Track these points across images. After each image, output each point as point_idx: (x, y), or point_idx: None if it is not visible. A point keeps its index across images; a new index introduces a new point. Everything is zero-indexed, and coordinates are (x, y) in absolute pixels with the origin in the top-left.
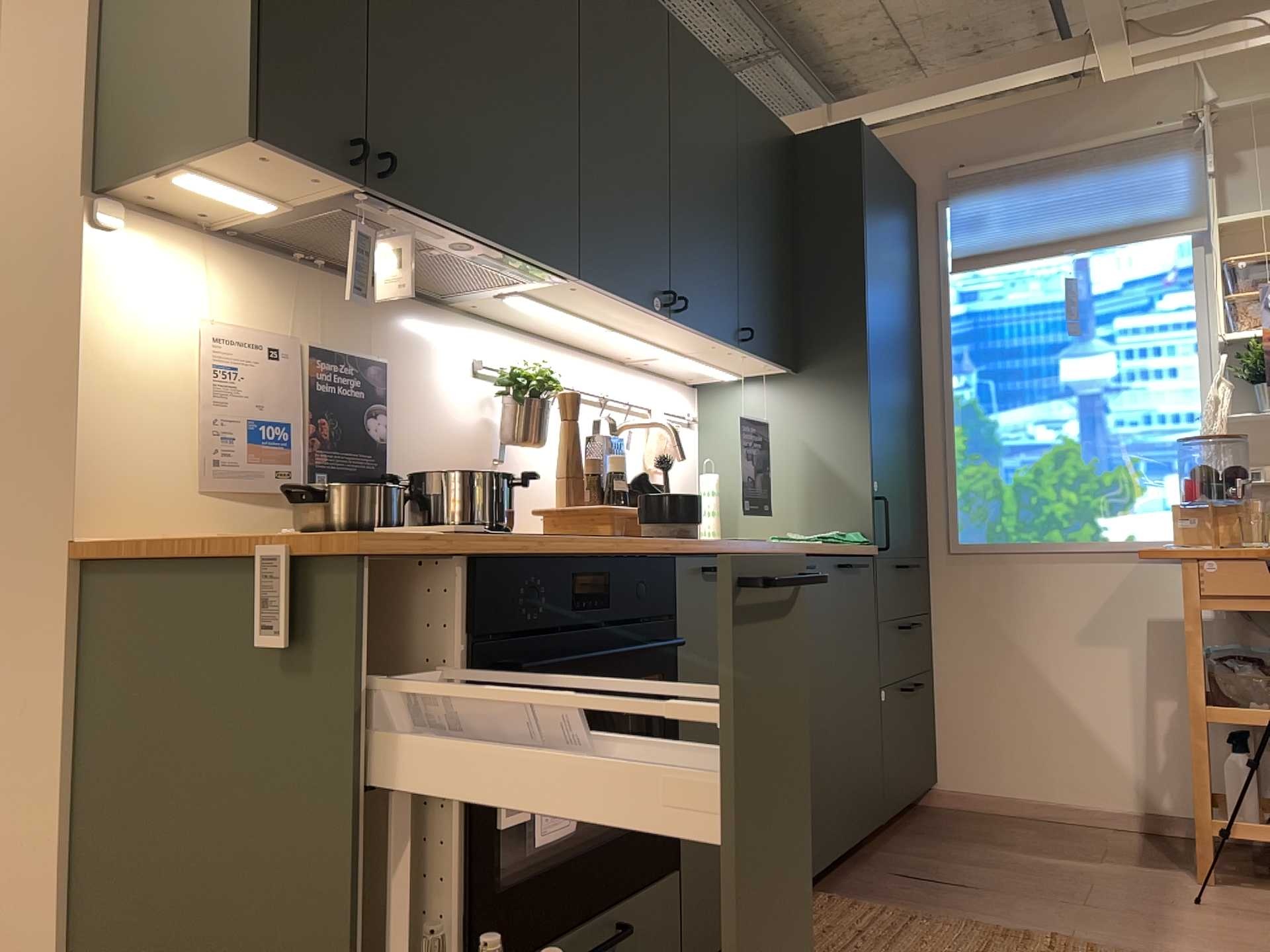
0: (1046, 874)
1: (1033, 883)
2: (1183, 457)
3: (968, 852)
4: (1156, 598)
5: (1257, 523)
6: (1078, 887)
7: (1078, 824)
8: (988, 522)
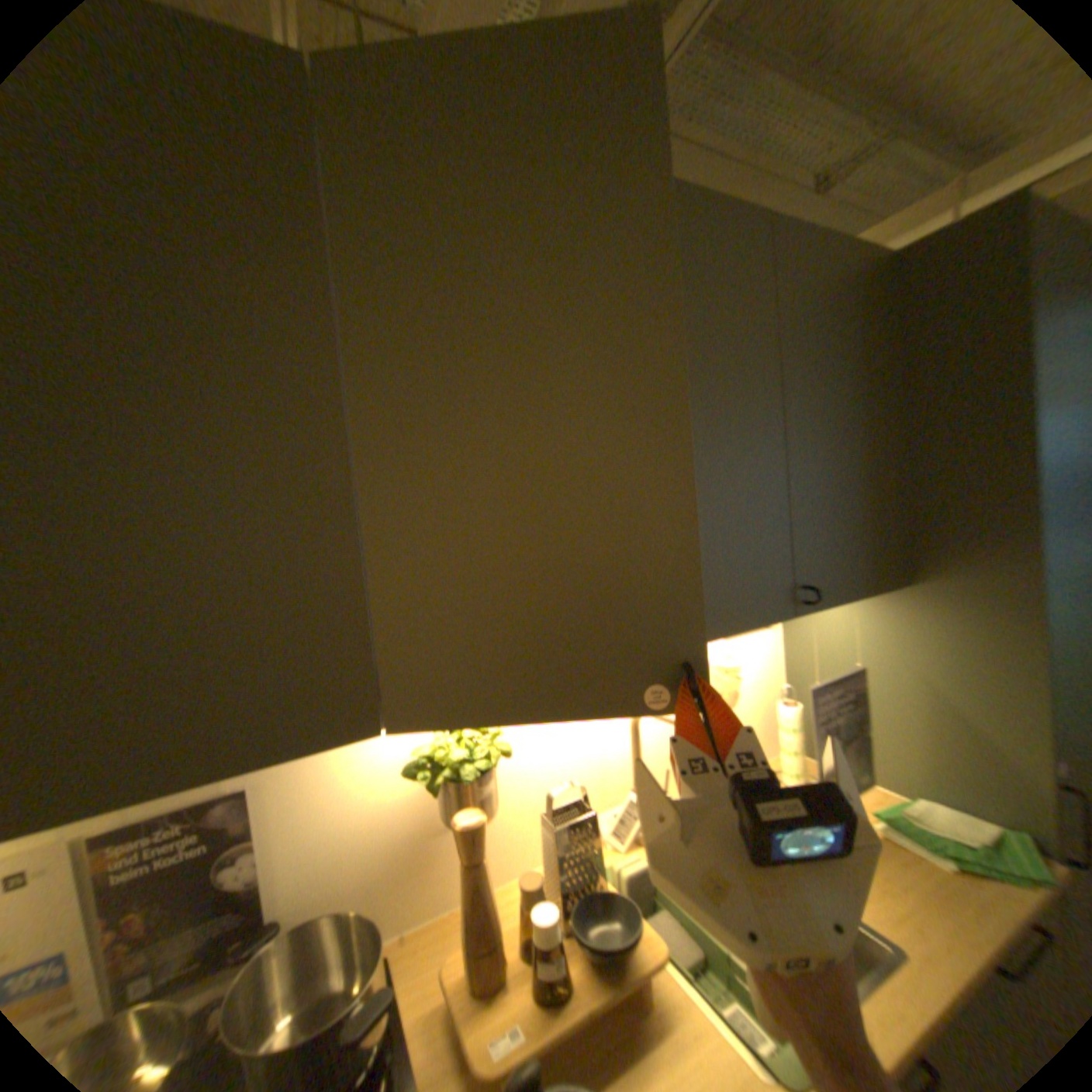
0: None
1: None
2: None
3: None
4: None
5: None
6: None
7: None
8: None
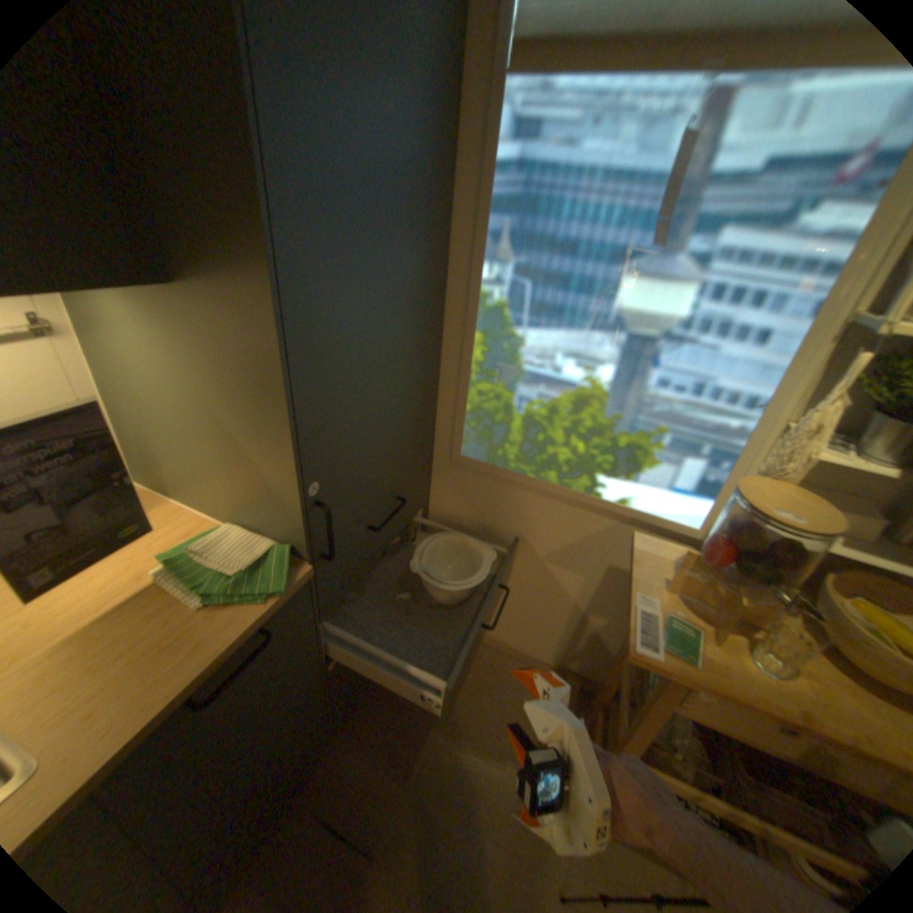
0: (453, 807)
1: (434, 839)
2: (720, 445)
3: (406, 739)
4: (625, 554)
5: (788, 630)
6: (470, 849)
7: (509, 660)
8: (492, 445)
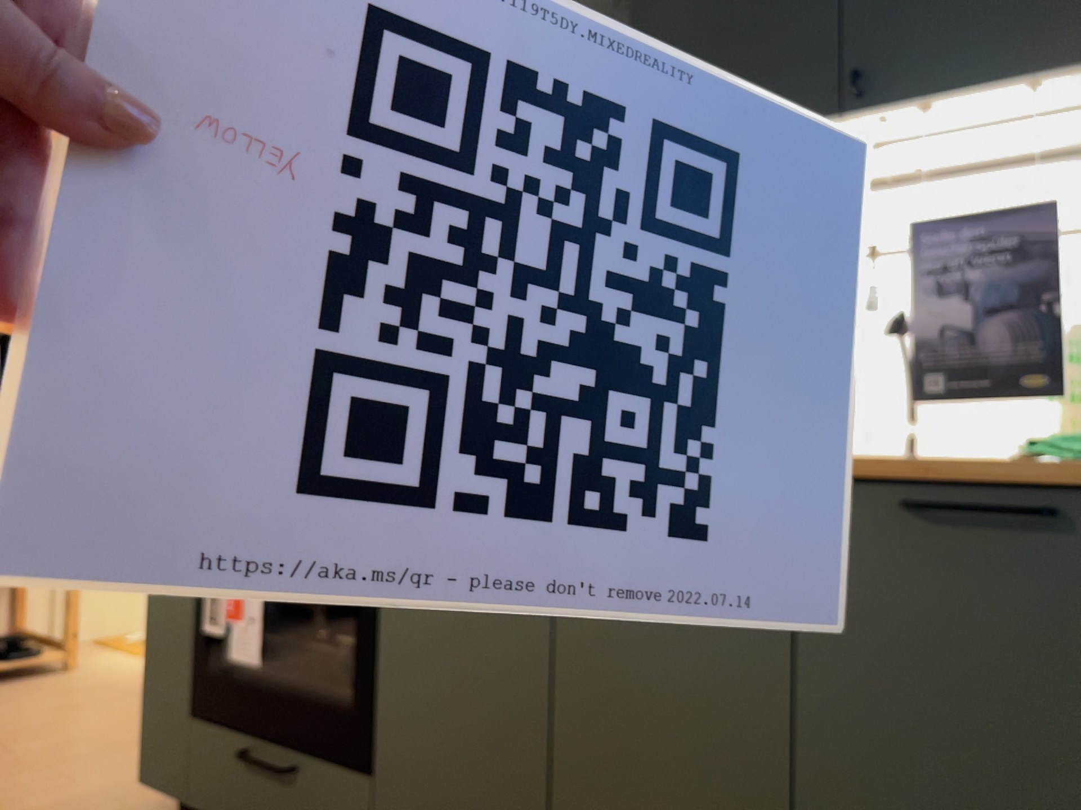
0: None
1: None
2: None
3: None
4: None
5: None
6: None
7: None
8: None
